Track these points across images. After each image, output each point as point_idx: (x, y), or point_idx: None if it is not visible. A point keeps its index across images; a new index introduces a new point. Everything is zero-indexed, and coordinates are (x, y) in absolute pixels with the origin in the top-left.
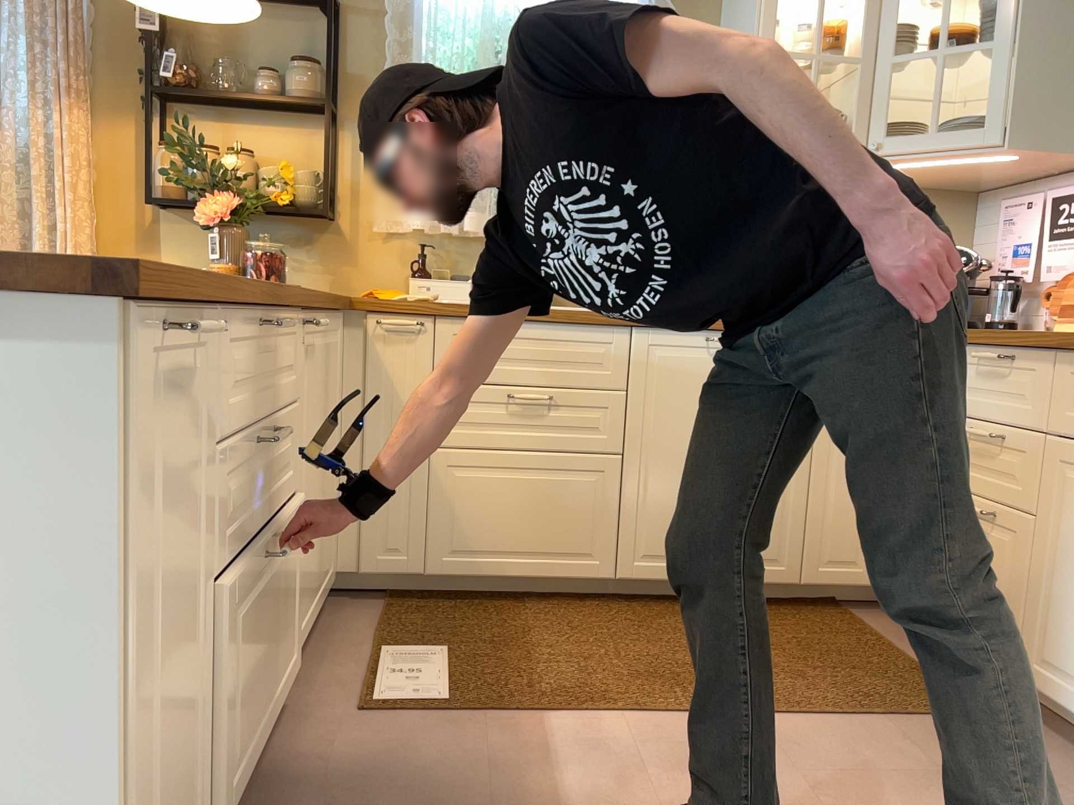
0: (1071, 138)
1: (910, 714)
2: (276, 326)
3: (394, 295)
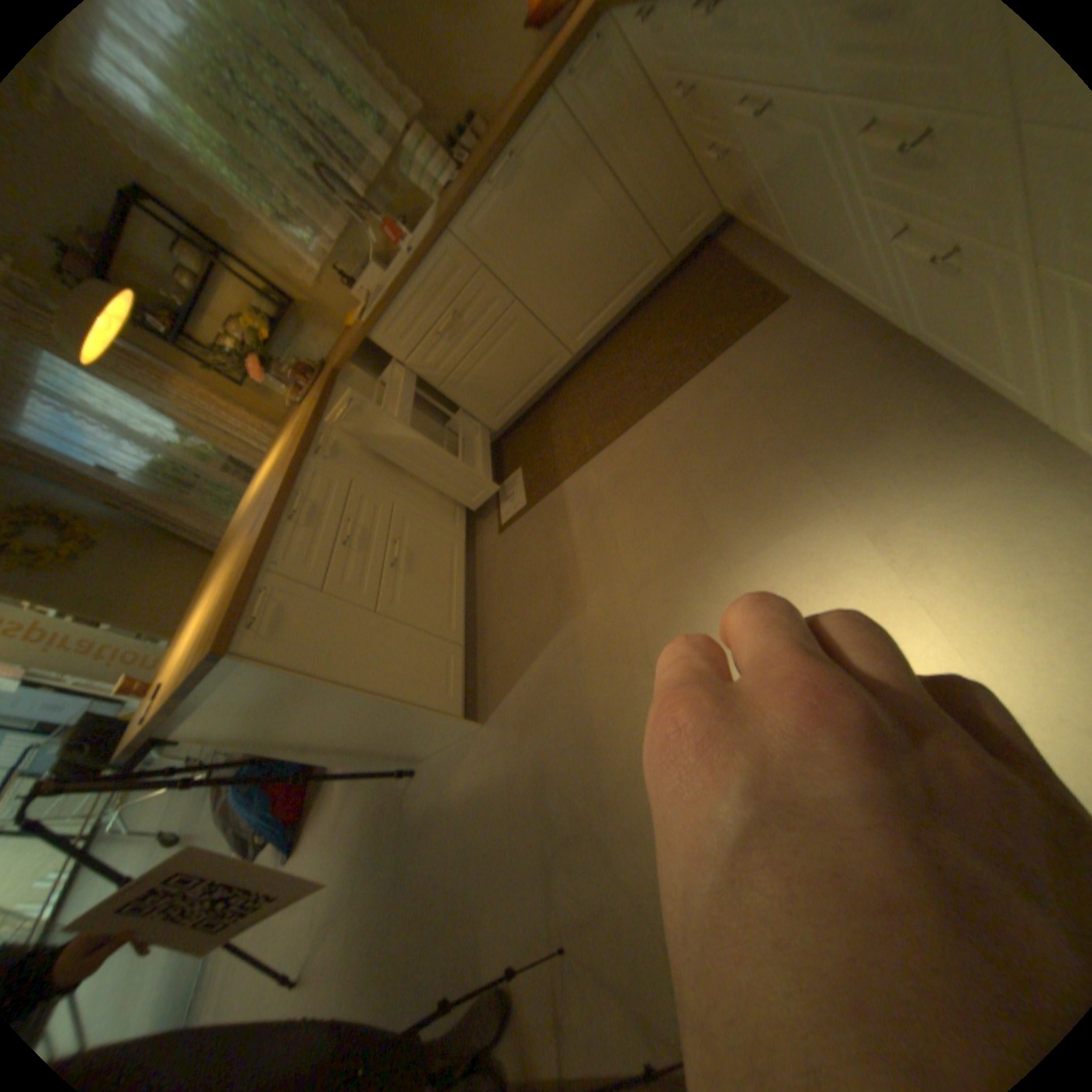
0: None
1: (739, 335)
2: (297, 505)
3: (355, 317)
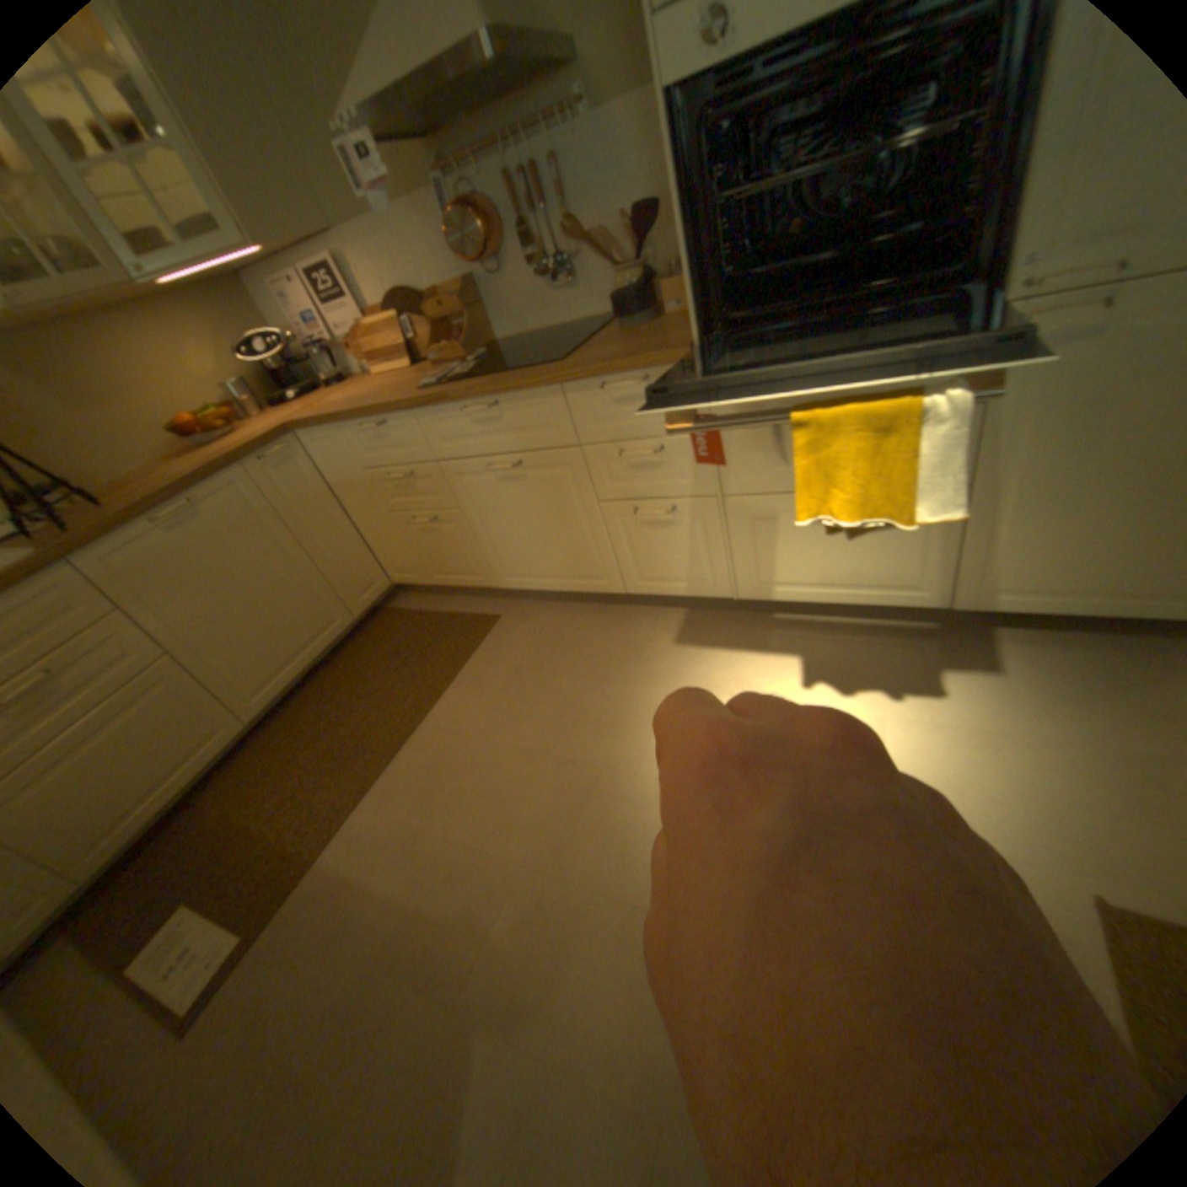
0: (289, 220)
1: (475, 646)
2: None
3: None
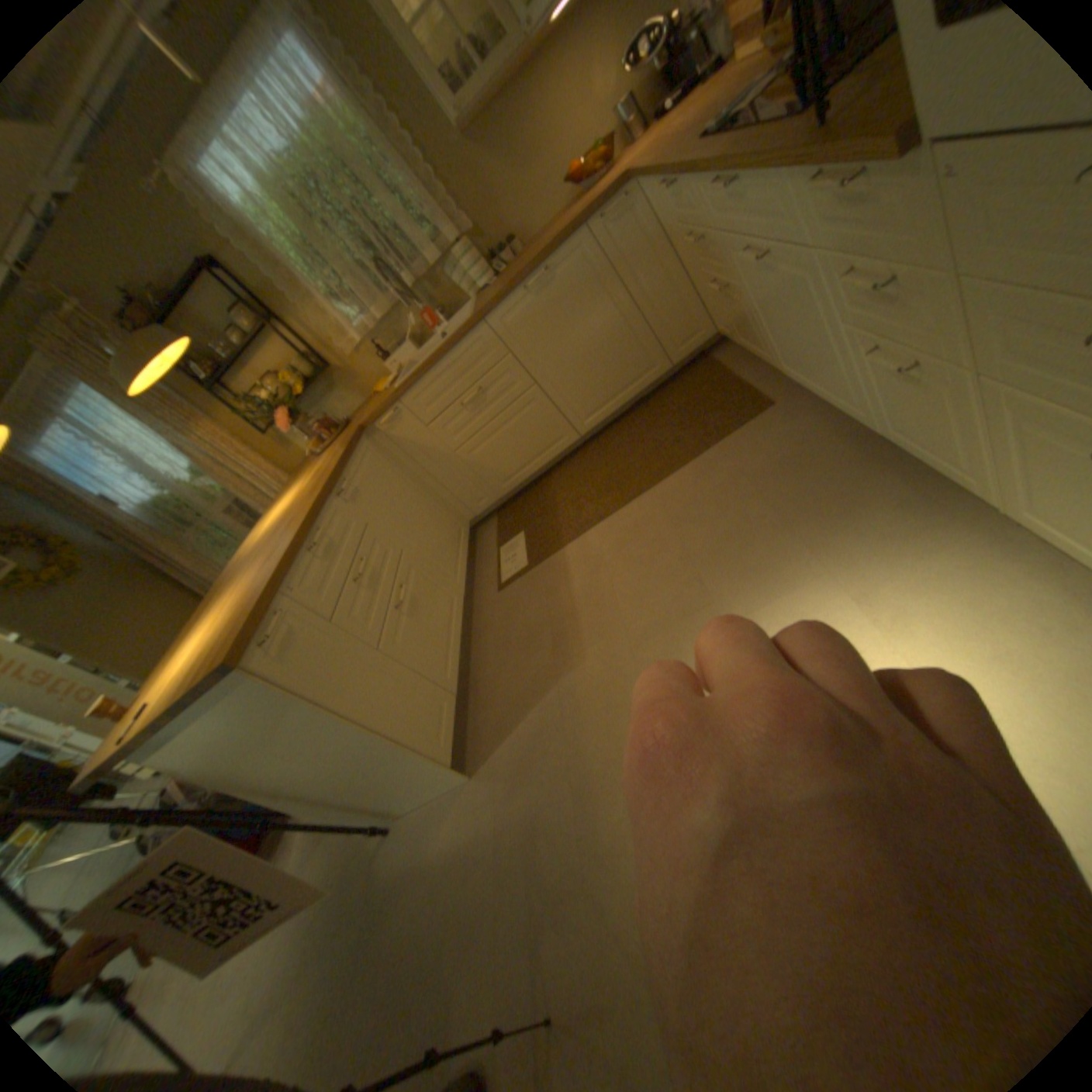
0: None
1: (732, 429)
2: (318, 539)
3: (384, 384)
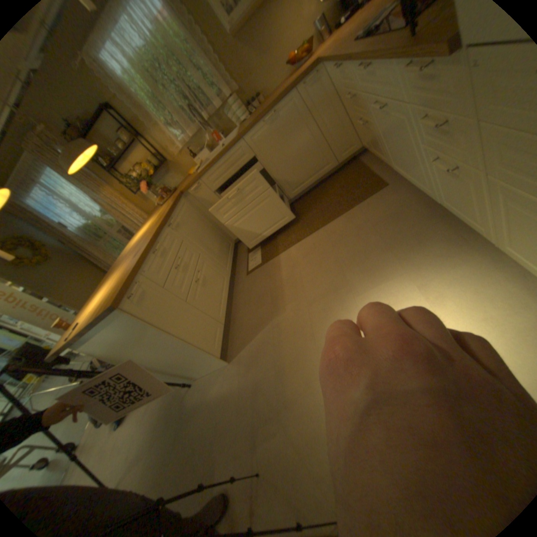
0: None
1: (366, 197)
2: (158, 247)
3: (193, 170)
